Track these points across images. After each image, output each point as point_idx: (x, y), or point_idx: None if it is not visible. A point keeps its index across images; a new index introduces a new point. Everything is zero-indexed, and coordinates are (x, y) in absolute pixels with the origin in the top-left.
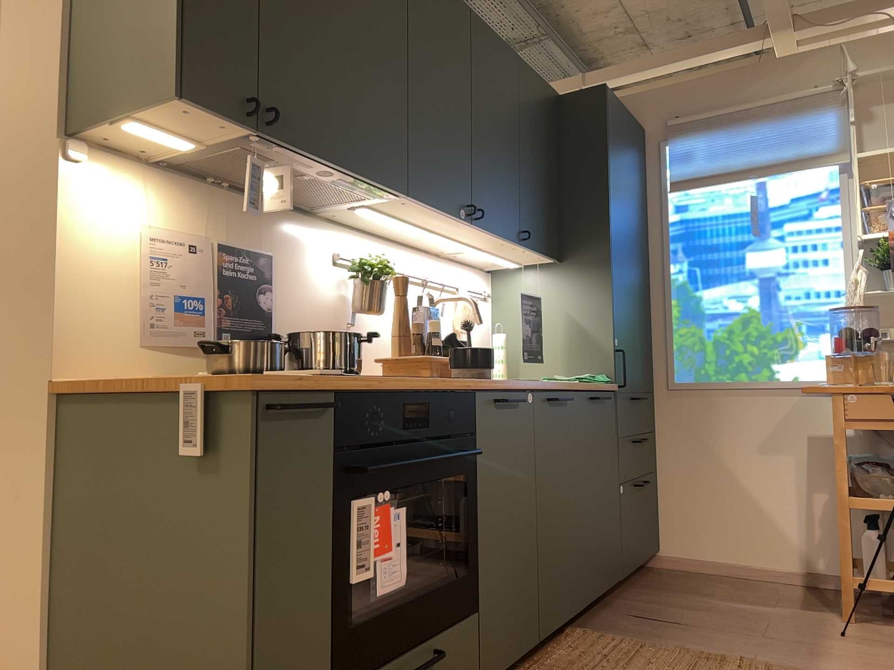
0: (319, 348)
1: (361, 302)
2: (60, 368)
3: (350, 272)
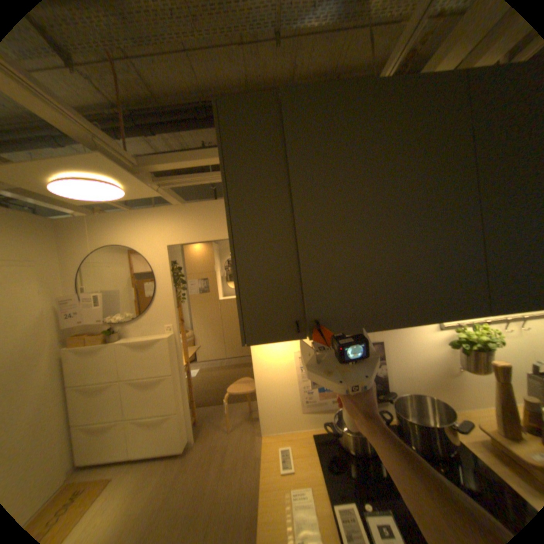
0: (414, 429)
1: (468, 363)
2: (264, 430)
3: (453, 343)
